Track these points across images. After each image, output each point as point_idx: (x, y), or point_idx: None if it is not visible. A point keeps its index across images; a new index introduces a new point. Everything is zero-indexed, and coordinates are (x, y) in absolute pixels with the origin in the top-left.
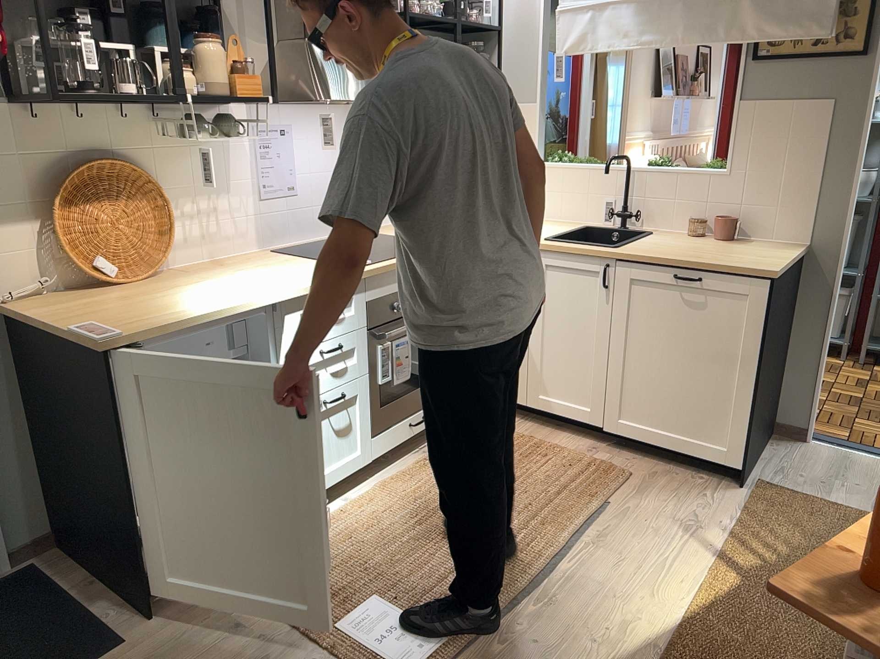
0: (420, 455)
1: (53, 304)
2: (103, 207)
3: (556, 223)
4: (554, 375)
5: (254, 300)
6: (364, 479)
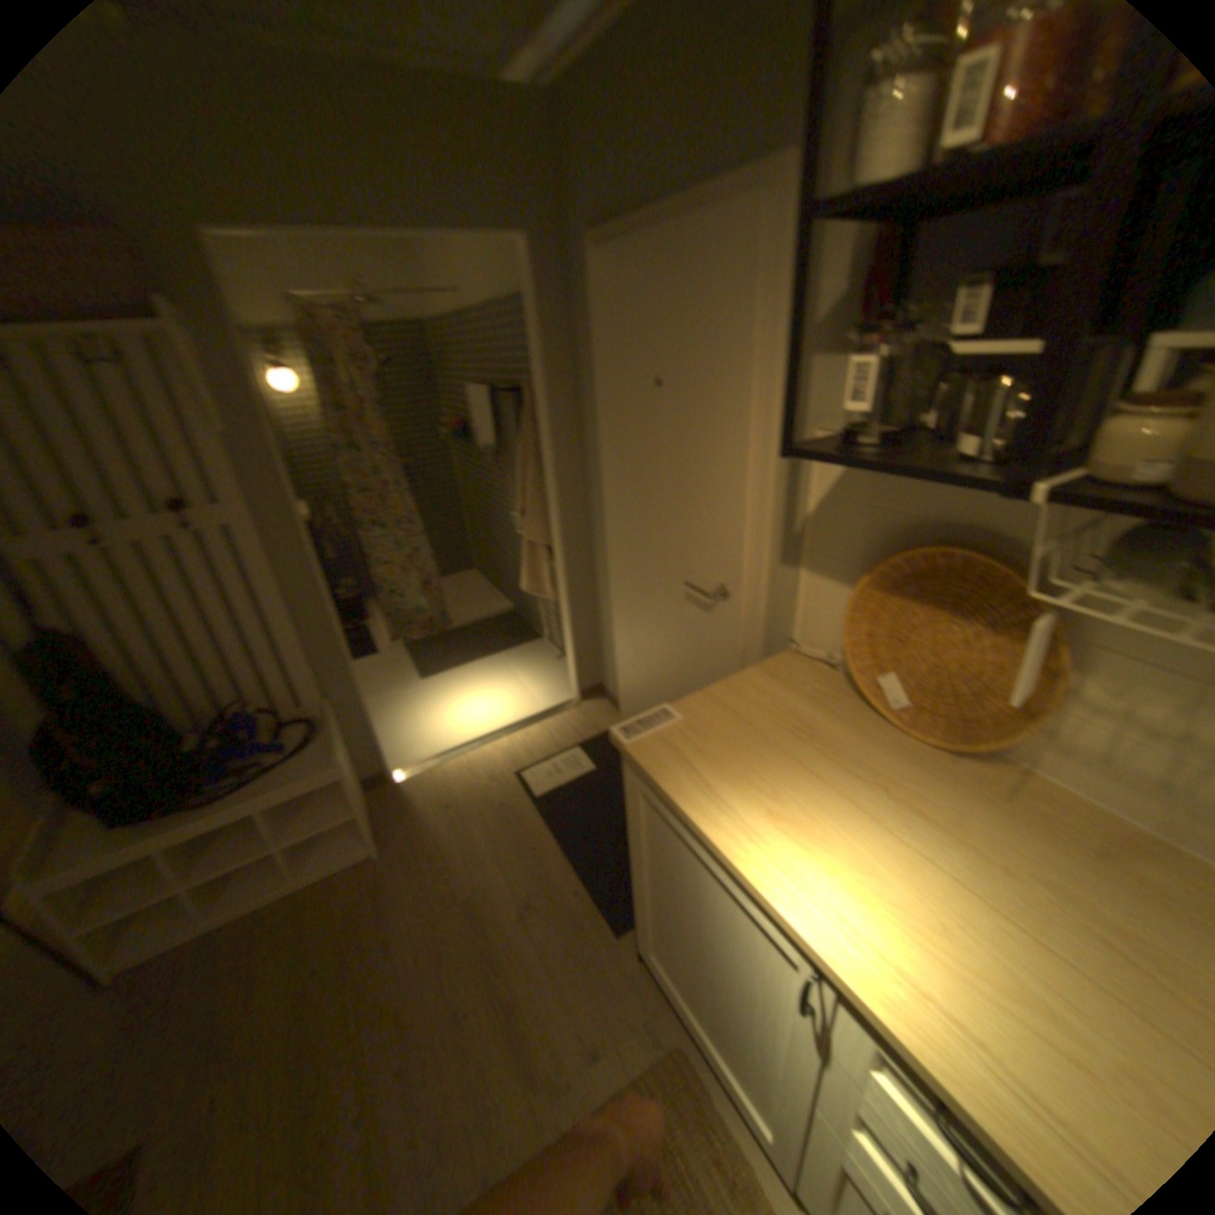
0: None
1: (787, 680)
2: (938, 613)
3: None
4: None
5: (774, 903)
6: None
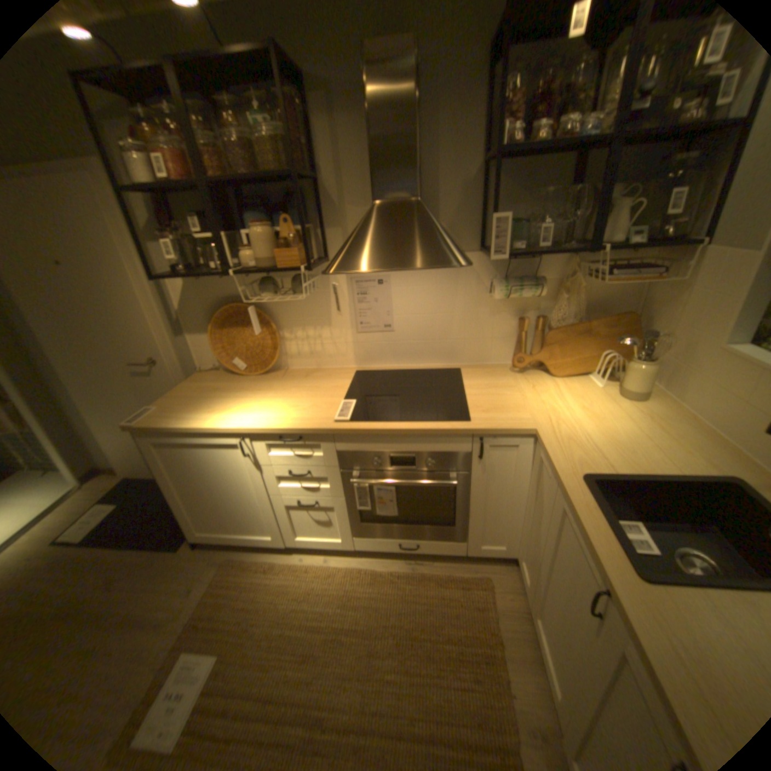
0: (405, 569)
1: (199, 381)
2: (237, 330)
3: (702, 443)
4: (548, 619)
5: (218, 428)
6: (354, 554)
